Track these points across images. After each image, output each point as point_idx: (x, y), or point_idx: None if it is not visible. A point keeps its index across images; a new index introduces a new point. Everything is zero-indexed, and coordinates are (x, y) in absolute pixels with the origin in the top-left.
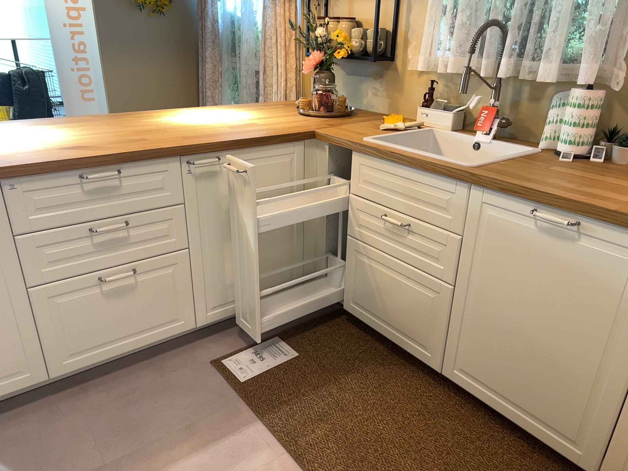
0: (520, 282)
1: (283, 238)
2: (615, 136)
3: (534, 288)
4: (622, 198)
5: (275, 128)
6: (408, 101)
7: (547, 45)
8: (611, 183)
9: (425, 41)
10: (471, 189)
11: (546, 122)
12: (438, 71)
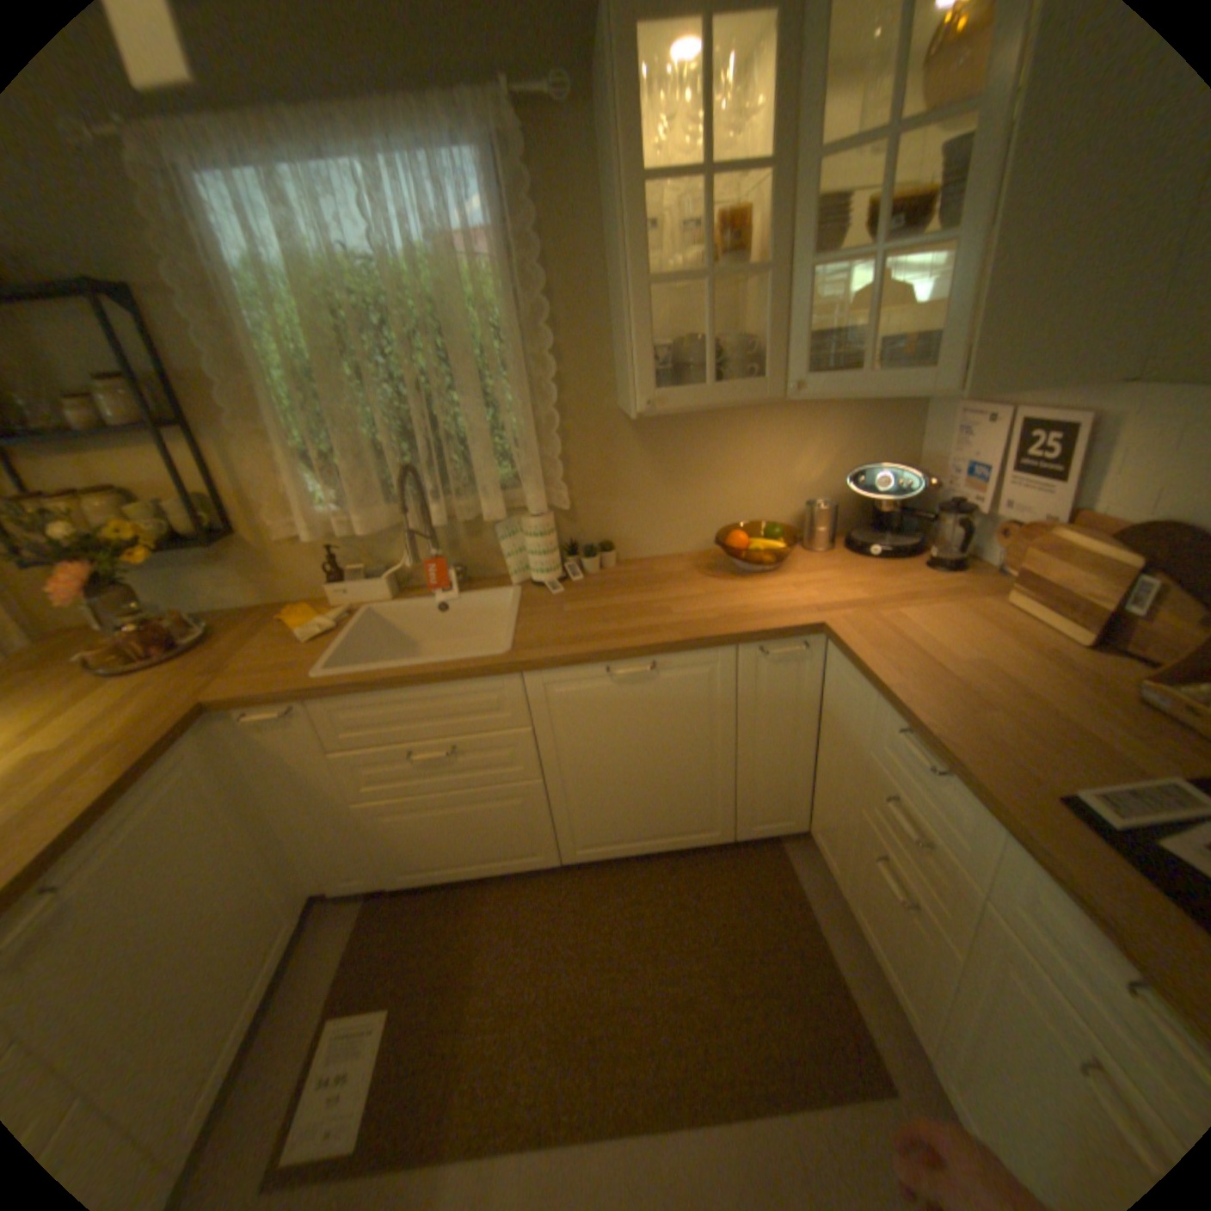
0: (616, 736)
1: (238, 886)
2: (576, 547)
3: (632, 734)
4: (661, 618)
5: (114, 742)
6: (294, 577)
7: (480, 478)
8: (627, 603)
9: (295, 500)
10: (524, 676)
11: (506, 555)
12: (340, 534)
